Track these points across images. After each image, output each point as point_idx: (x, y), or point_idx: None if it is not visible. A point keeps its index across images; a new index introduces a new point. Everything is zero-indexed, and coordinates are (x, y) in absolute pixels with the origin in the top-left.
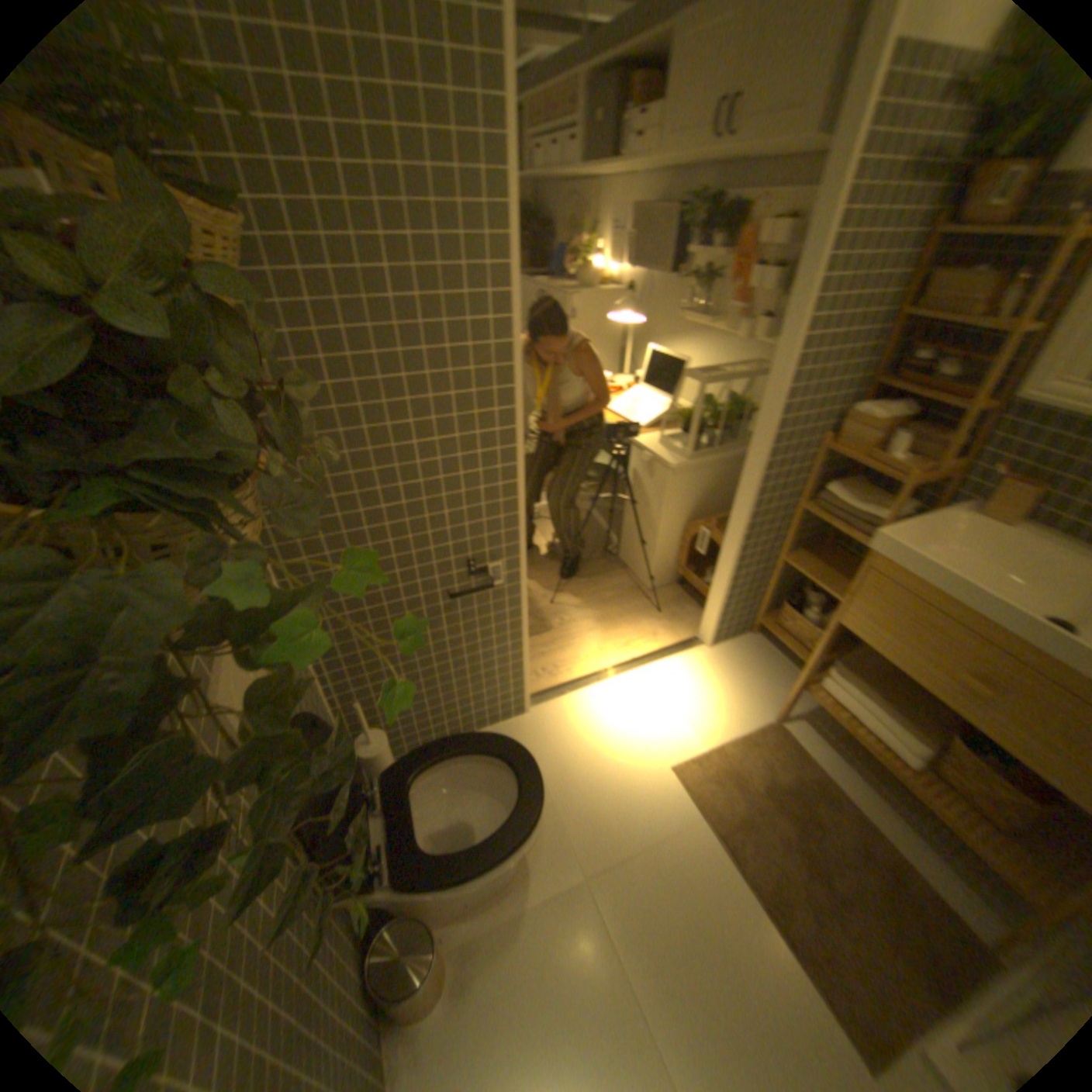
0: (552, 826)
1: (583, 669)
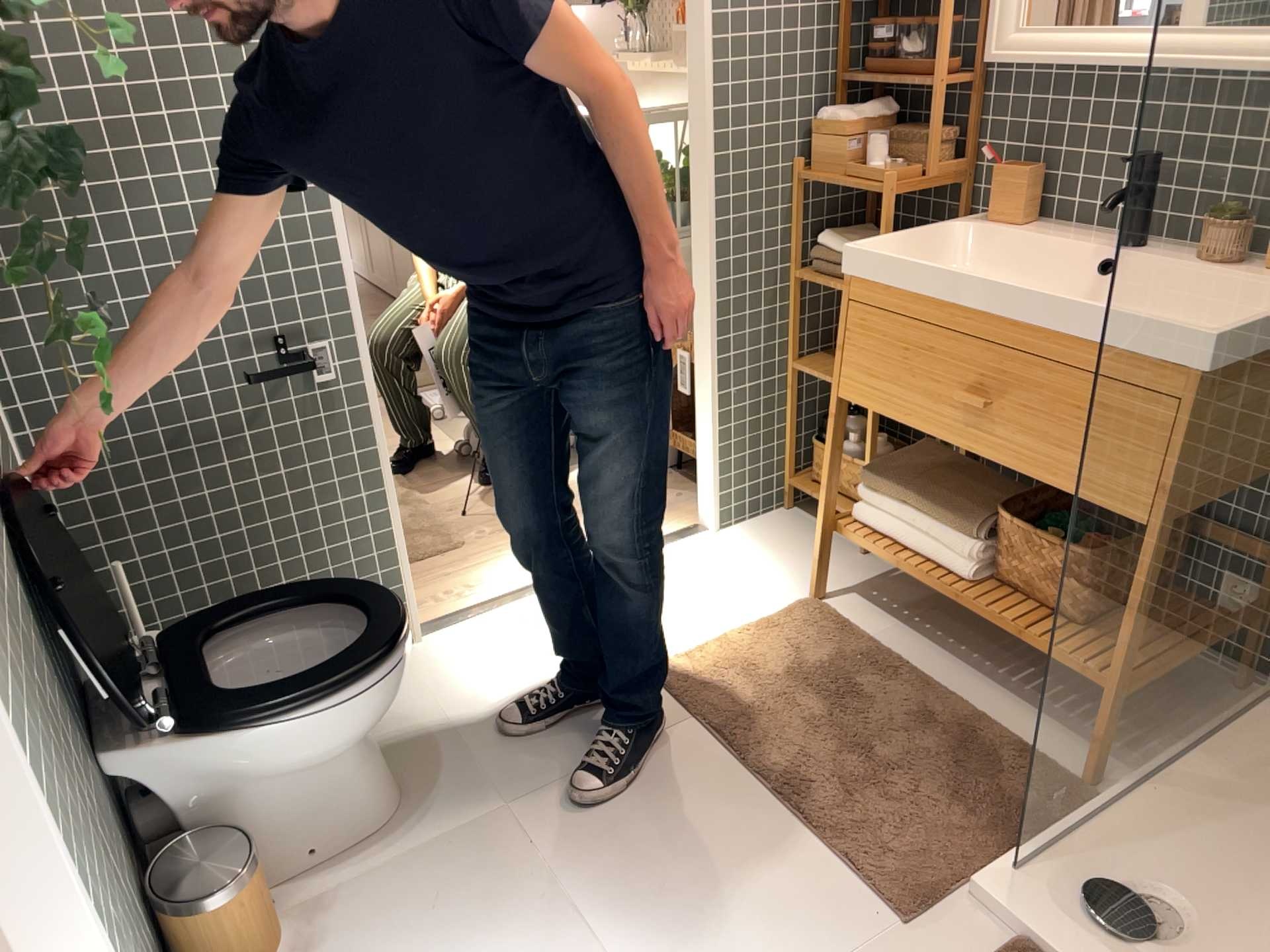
0: (453, 758)
1: (512, 584)
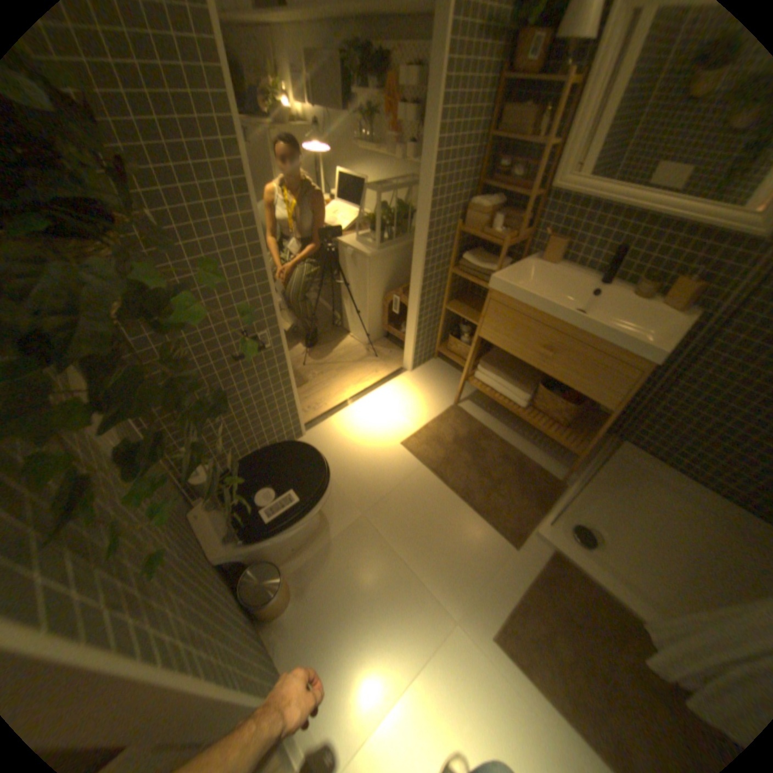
0: (335, 493)
1: (334, 401)
